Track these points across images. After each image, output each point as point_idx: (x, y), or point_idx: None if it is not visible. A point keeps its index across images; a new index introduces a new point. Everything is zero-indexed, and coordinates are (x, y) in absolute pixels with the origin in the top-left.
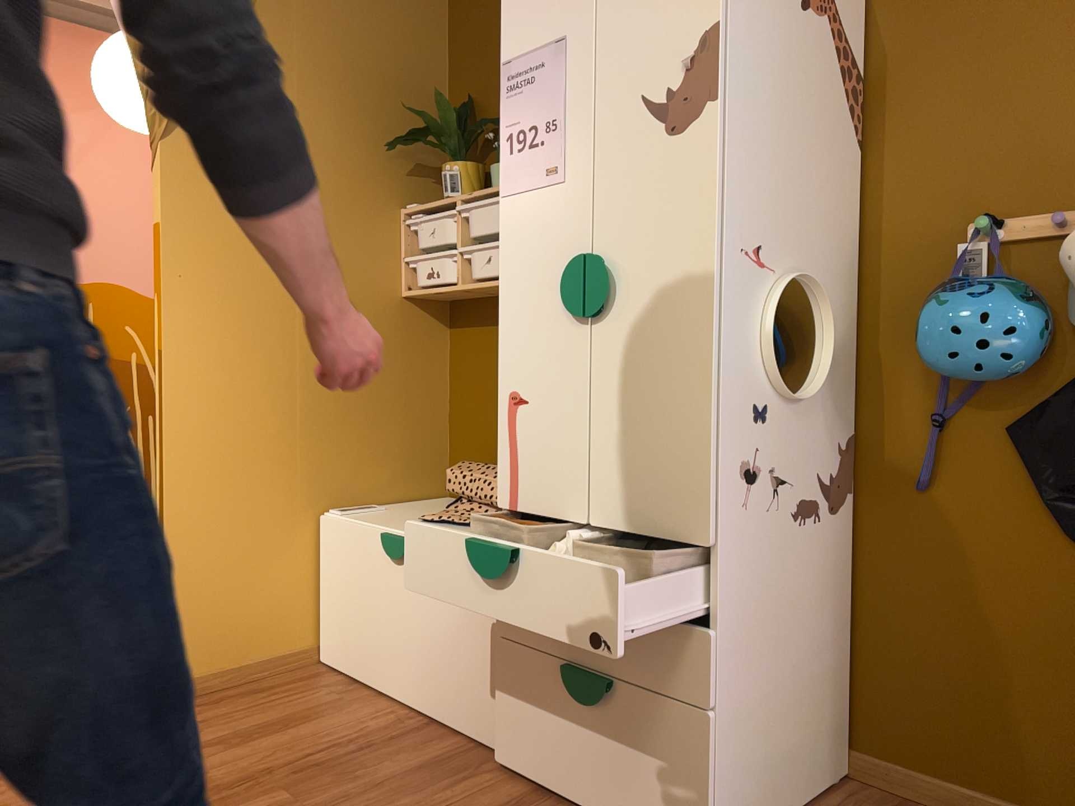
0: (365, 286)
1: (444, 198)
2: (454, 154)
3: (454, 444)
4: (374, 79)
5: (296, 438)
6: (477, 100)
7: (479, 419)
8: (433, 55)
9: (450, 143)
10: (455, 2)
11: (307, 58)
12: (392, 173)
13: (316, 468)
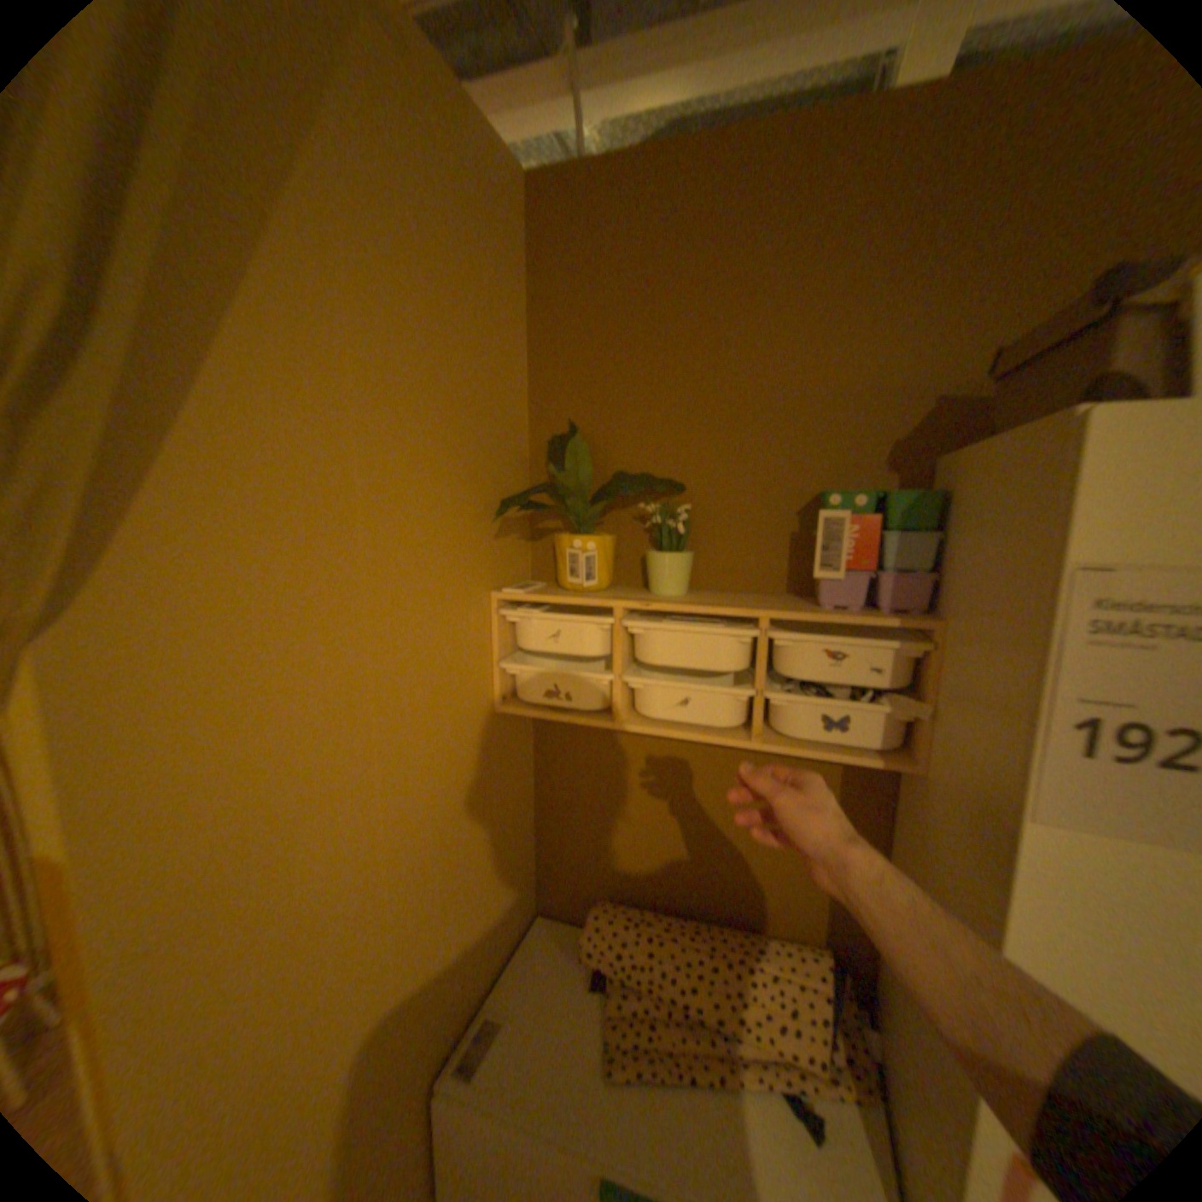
0: (460, 725)
1: (560, 578)
2: (580, 519)
3: (546, 856)
4: (457, 394)
5: (394, 1021)
6: (587, 431)
7: (591, 835)
8: (513, 351)
9: (578, 505)
10: (540, 271)
11: (366, 361)
12: (480, 540)
13: (421, 1030)
